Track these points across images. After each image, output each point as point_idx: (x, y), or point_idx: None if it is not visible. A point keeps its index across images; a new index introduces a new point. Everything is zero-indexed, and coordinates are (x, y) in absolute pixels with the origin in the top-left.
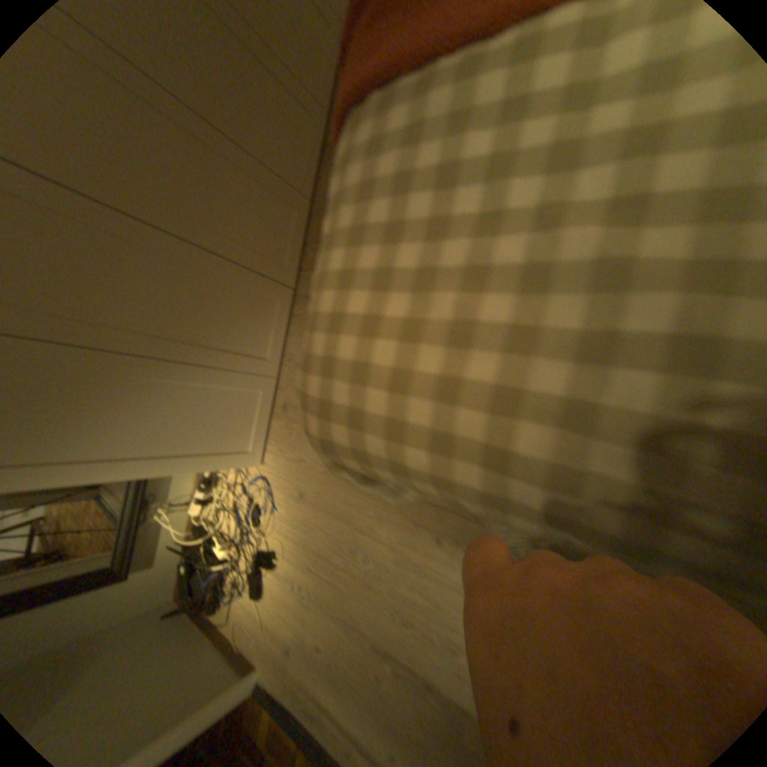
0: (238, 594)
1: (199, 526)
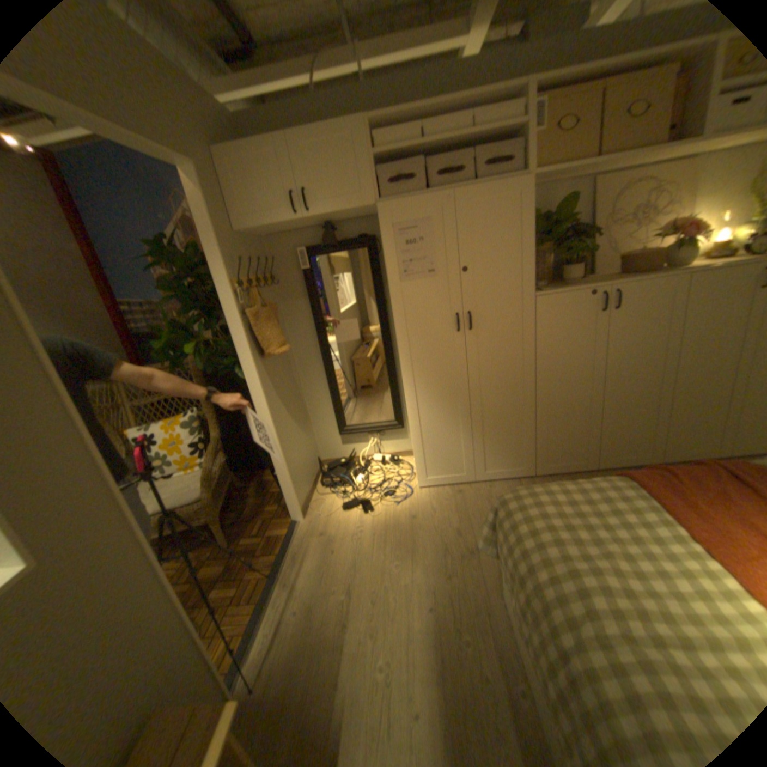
0: (339, 496)
1: (368, 463)
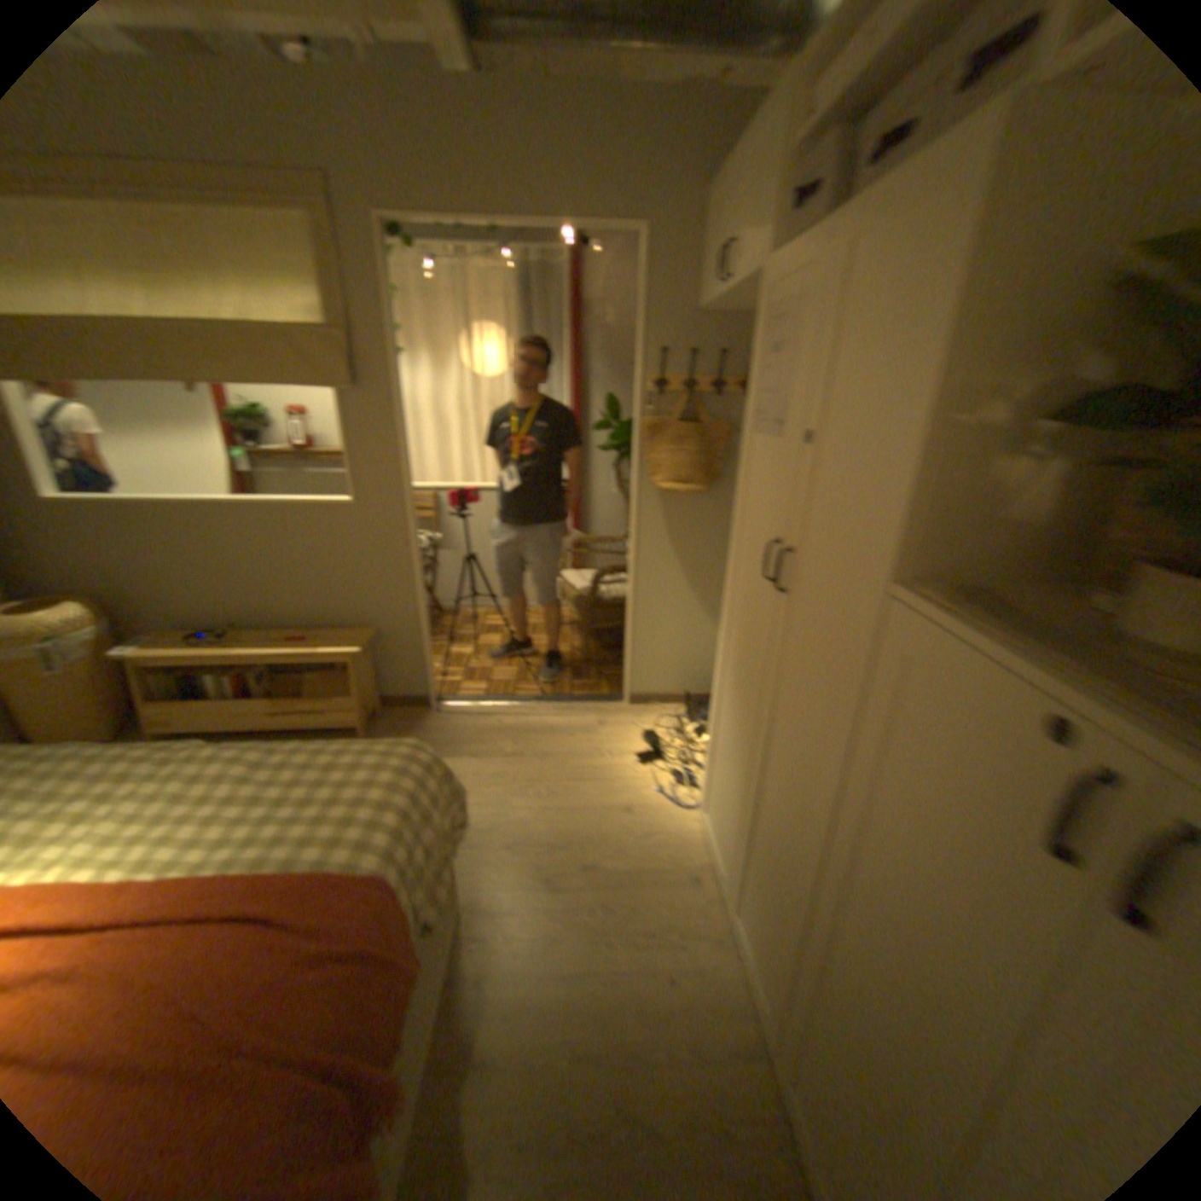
0: (663, 725)
1: None
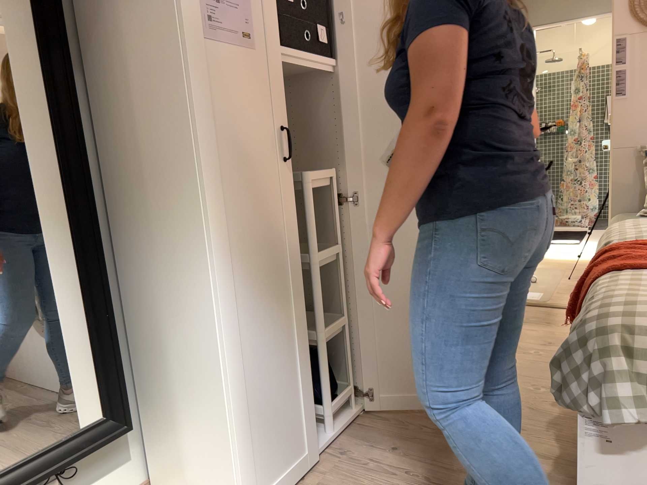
0: None
1: None
